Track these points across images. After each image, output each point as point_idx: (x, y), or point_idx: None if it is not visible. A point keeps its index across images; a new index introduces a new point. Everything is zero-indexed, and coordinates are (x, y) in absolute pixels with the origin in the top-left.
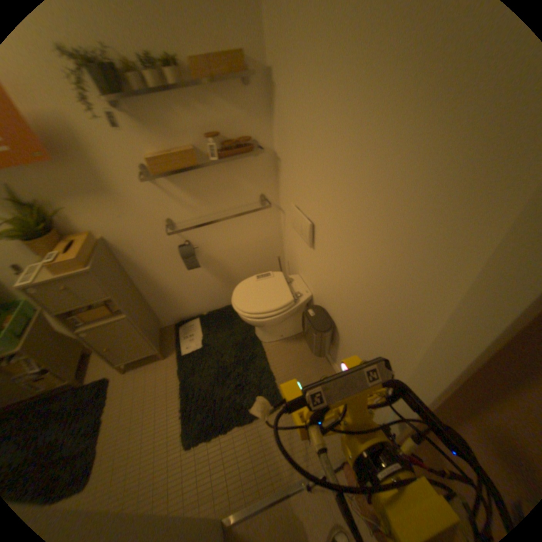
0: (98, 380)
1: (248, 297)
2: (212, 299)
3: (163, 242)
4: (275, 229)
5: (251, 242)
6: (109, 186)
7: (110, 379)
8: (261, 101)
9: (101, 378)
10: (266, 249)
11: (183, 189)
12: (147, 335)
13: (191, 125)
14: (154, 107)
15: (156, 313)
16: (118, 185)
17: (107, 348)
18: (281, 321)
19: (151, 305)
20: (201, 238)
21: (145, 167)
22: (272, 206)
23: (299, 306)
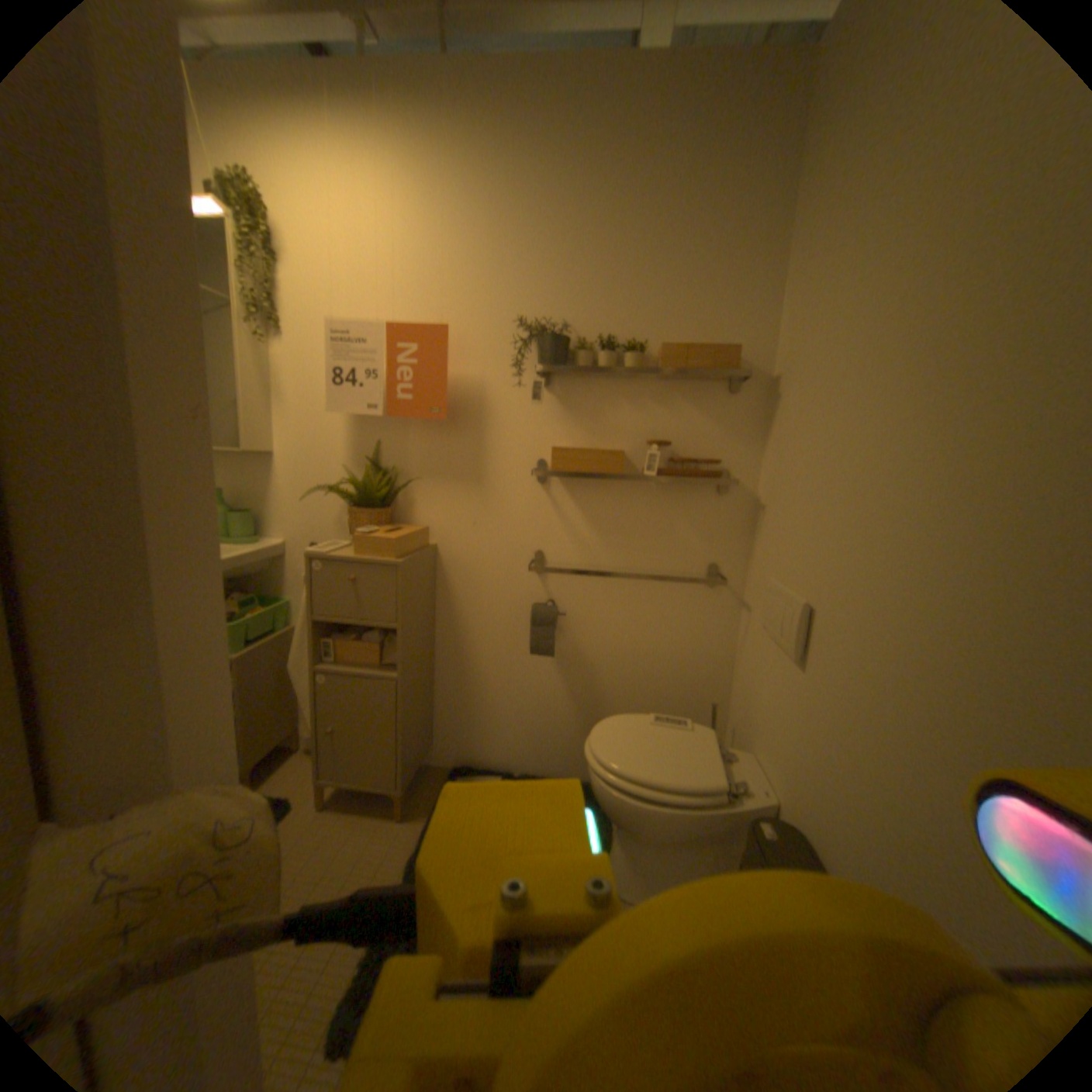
0: (282, 798)
1: (627, 744)
2: (547, 748)
3: (517, 586)
4: (726, 643)
5: (669, 651)
6: (490, 476)
7: (299, 808)
8: (757, 415)
9: (288, 798)
10: (696, 679)
11: (588, 510)
12: (407, 741)
13: (637, 425)
14: (596, 393)
15: (439, 724)
16: (502, 477)
17: (338, 726)
18: (688, 839)
19: (439, 701)
20: (581, 604)
21: (548, 464)
22: (733, 592)
23: (744, 821)
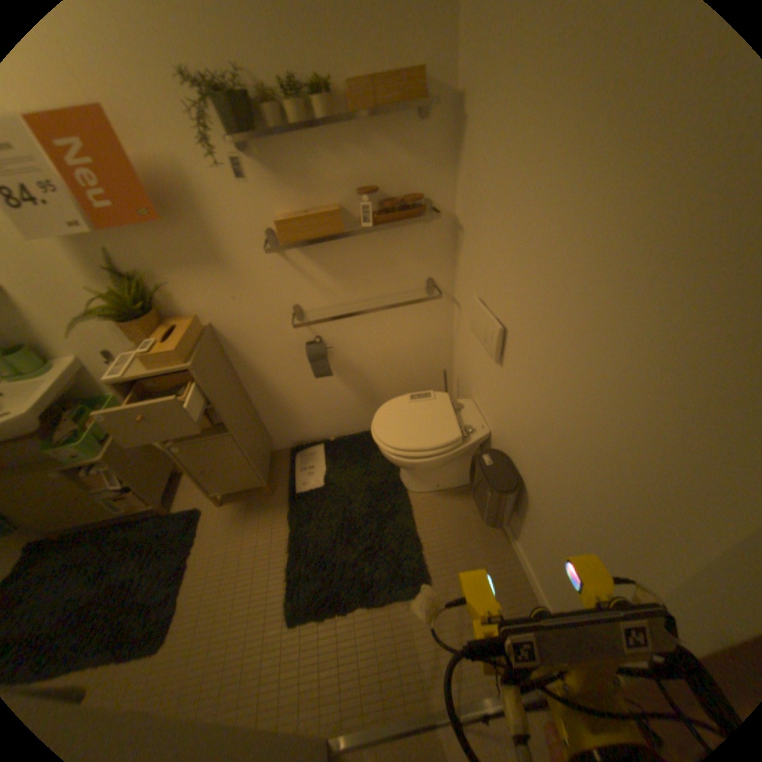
0: (189, 510)
1: (395, 425)
2: (344, 421)
3: (287, 336)
4: (444, 330)
5: (407, 346)
6: (226, 258)
7: (203, 511)
8: (444, 142)
9: (193, 507)
10: (428, 357)
11: (322, 265)
12: (254, 460)
13: (342, 177)
14: (294, 151)
15: (269, 431)
16: (237, 255)
17: (203, 470)
18: (441, 467)
19: (263, 419)
20: (339, 335)
21: (274, 234)
22: (444, 296)
23: (470, 447)
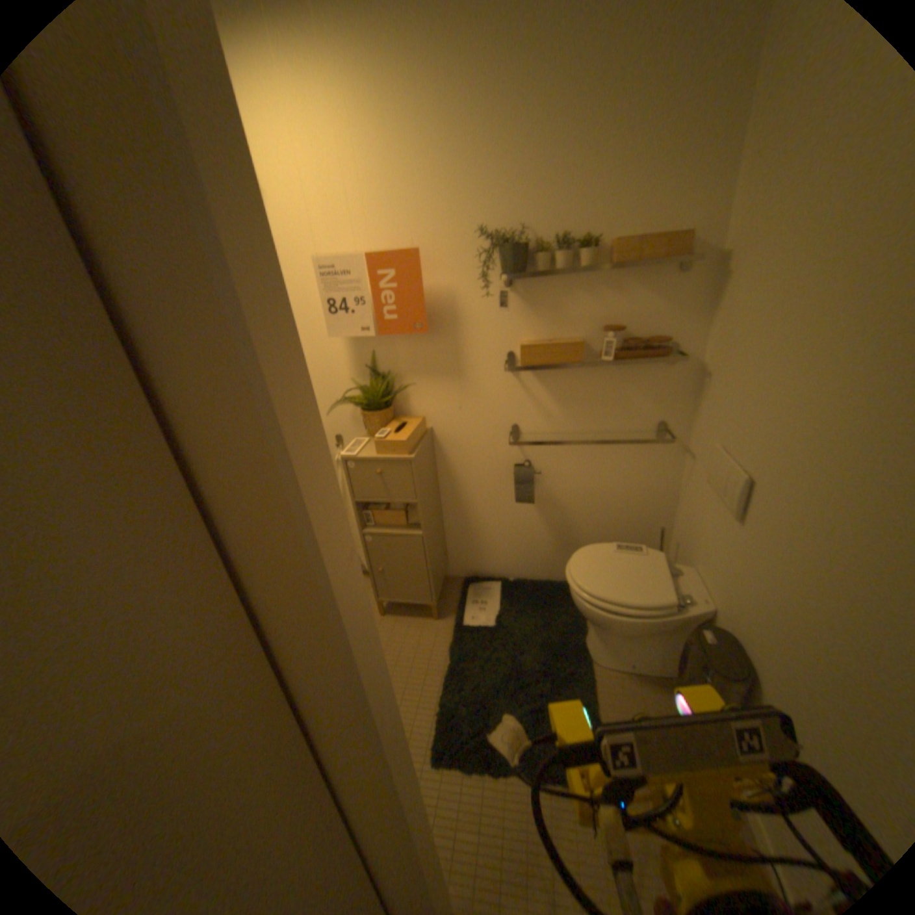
0: None
1: (596, 572)
2: (530, 562)
3: (498, 454)
4: (670, 483)
5: (623, 492)
6: (467, 372)
7: None
8: (703, 293)
9: None
10: (645, 510)
11: (551, 391)
12: (433, 573)
13: (591, 315)
14: (553, 291)
15: (449, 551)
16: (477, 372)
17: (385, 568)
18: (645, 636)
19: (448, 537)
20: (550, 463)
21: (515, 357)
22: (676, 444)
23: (687, 623)
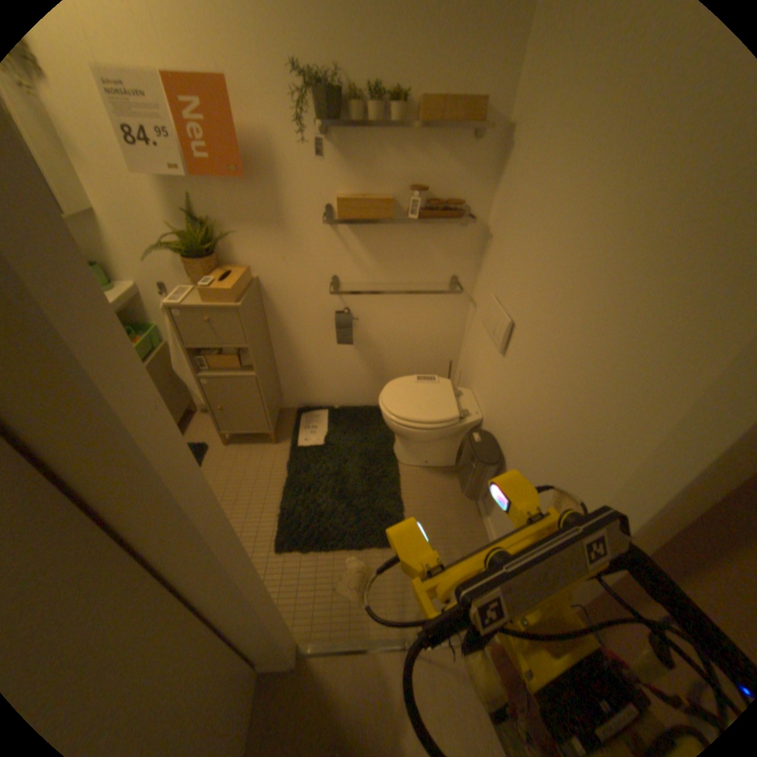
0: (200, 443)
1: (401, 397)
2: (352, 392)
3: (321, 302)
4: (458, 326)
5: (423, 333)
6: (288, 222)
7: (212, 446)
8: (491, 162)
9: (203, 442)
10: (439, 347)
11: (366, 245)
12: (269, 407)
13: (401, 174)
14: (367, 144)
15: (283, 388)
16: (298, 222)
17: (223, 406)
18: (435, 440)
19: (281, 376)
20: (366, 311)
21: (333, 210)
22: (464, 295)
23: (463, 429)
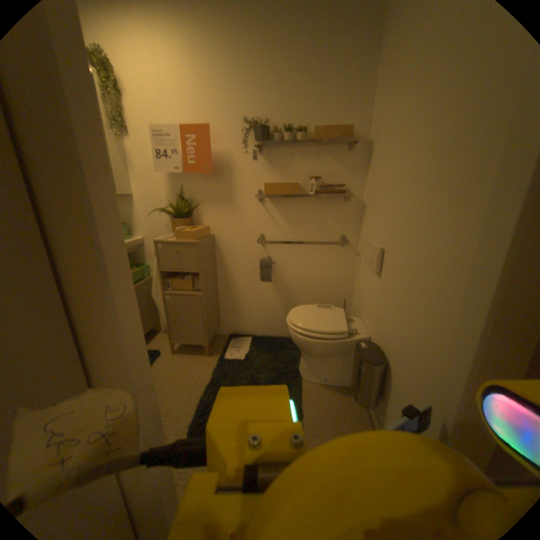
0: (156, 349)
1: (305, 316)
2: (271, 323)
3: (253, 251)
4: (350, 271)
5: (324, 277)
6: (236, 199)
7: (164, 353)
8: (362, 160)
9: (159, 349)
10: (337, 289)
11: (283, 213)
12: (208, 322)
13: (305, 169)
14: (284, 154)
15: (222, 316)
16: (242, 199)
17: (177, 317)
18: (331, 352)
19: (222, 306)
20: (283, 258)
21: (263, 191)
22: (353, 247)
23: (355, 343)
